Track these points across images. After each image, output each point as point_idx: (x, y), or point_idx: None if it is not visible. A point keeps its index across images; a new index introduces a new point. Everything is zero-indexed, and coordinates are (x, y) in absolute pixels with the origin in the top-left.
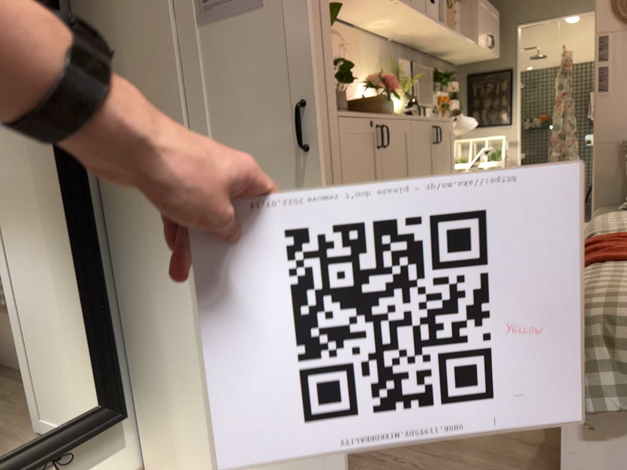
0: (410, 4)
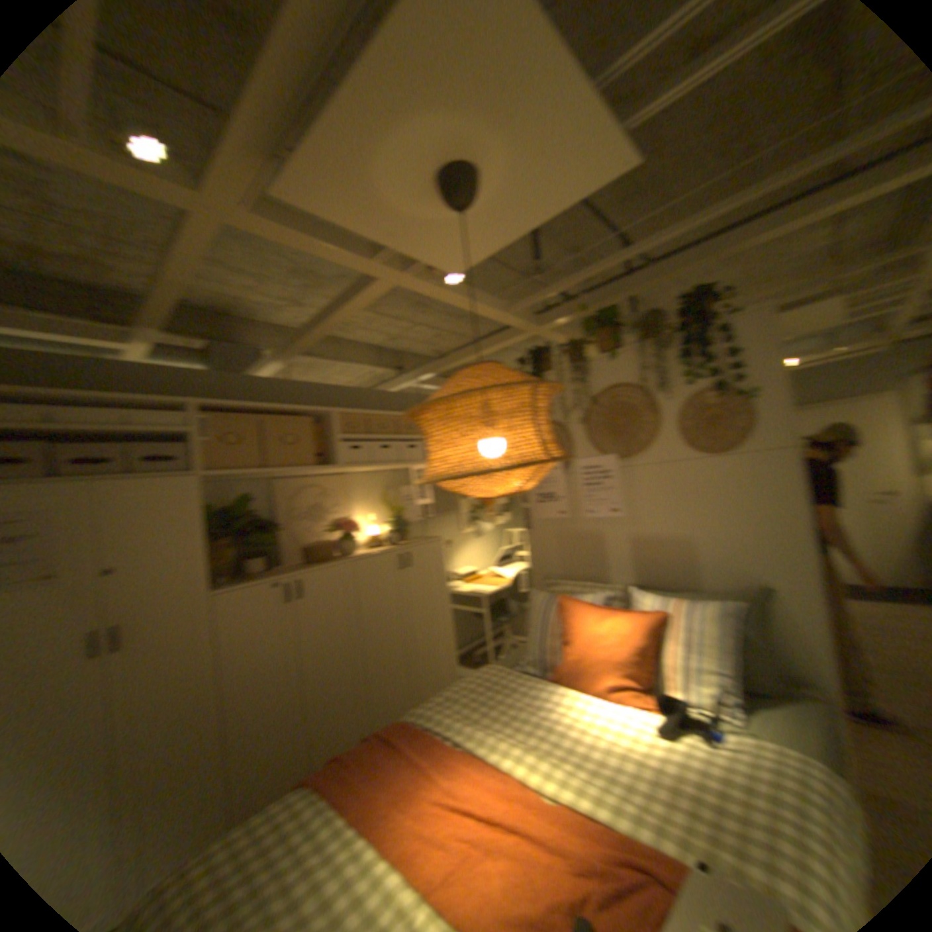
0: (363, 464)
